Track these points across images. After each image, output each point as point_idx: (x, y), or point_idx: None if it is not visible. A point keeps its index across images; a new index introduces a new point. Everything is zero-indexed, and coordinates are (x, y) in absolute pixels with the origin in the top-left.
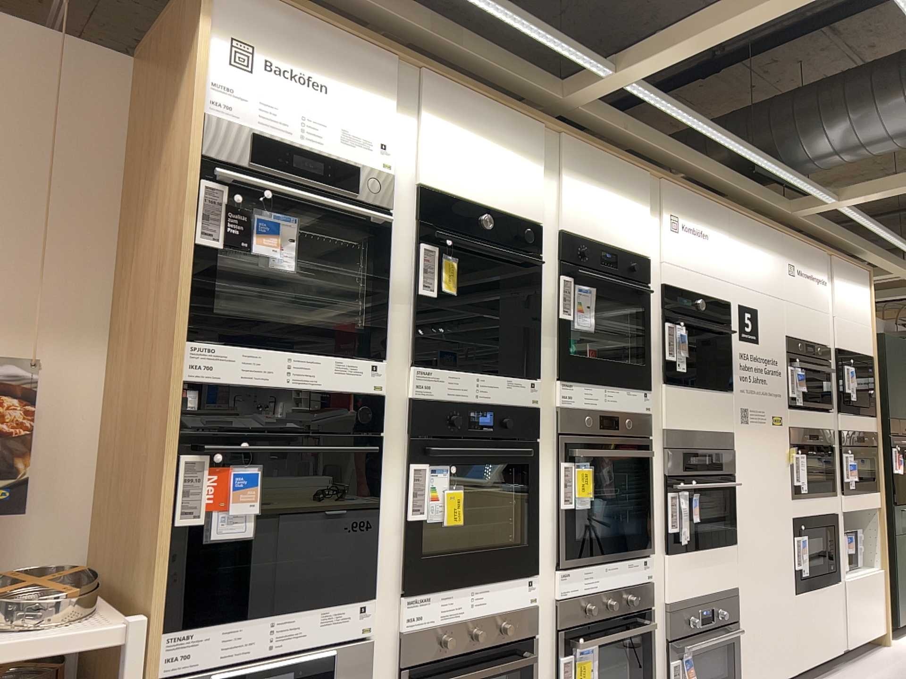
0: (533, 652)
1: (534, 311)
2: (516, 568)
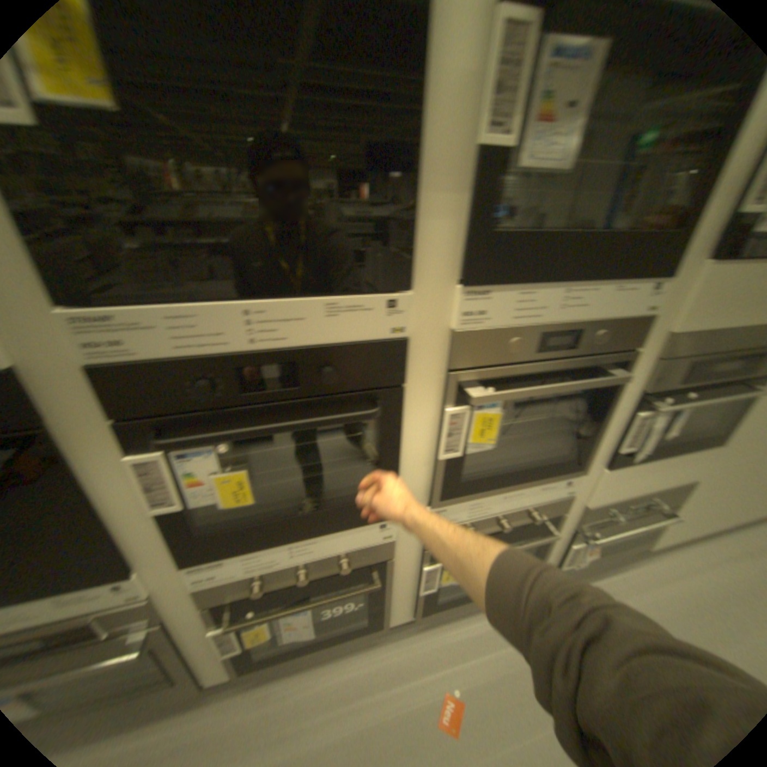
0: (389, 577)
1: (417, 127)
2: (364, 525)
